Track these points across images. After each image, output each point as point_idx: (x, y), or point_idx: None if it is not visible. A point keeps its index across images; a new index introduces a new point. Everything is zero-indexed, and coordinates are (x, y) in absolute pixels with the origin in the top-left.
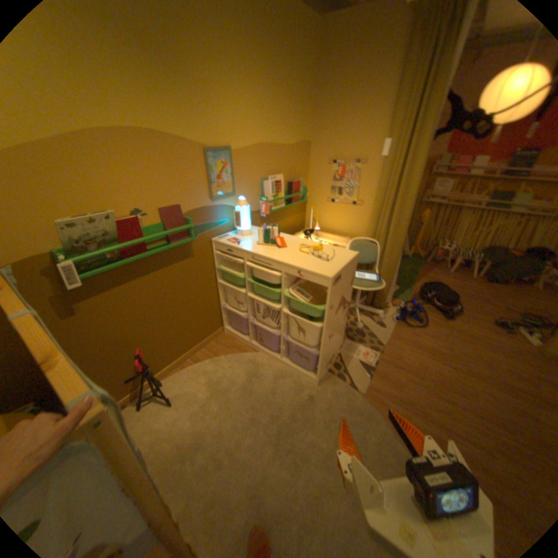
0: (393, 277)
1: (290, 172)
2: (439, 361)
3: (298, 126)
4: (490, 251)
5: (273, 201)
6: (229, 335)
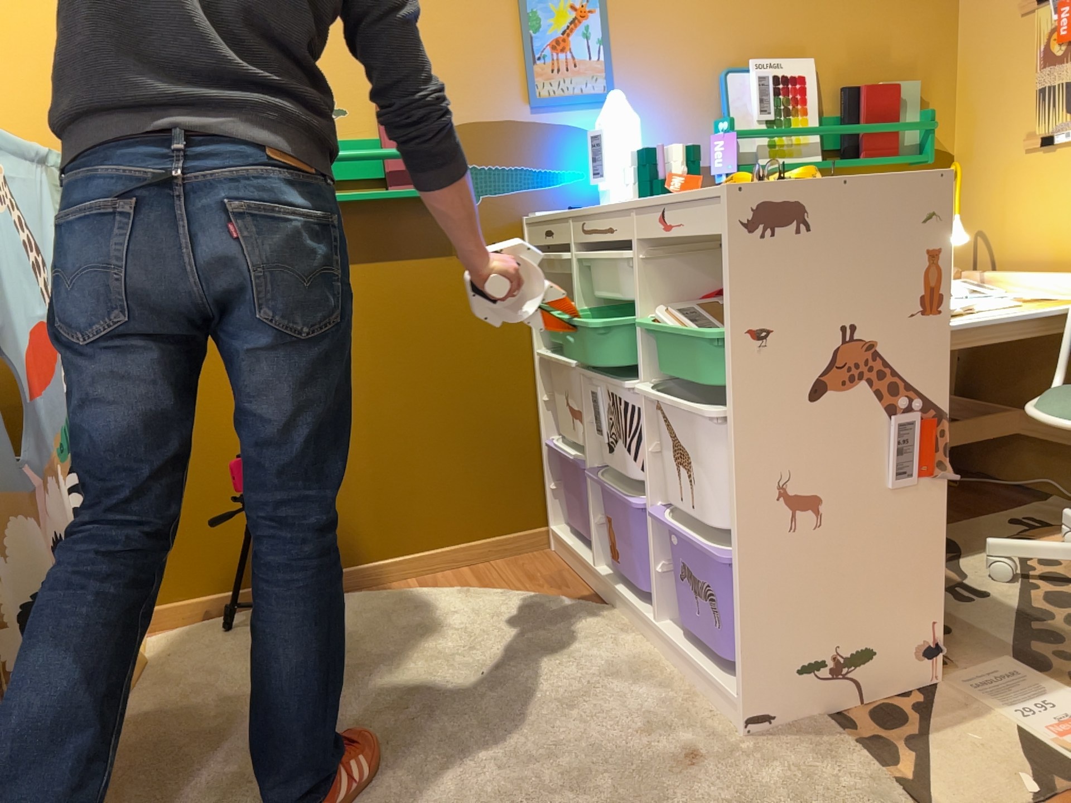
0: None
1: (860, 63)
2: None
3: None
4: None
5: (758, 132)
6: (559, 556)
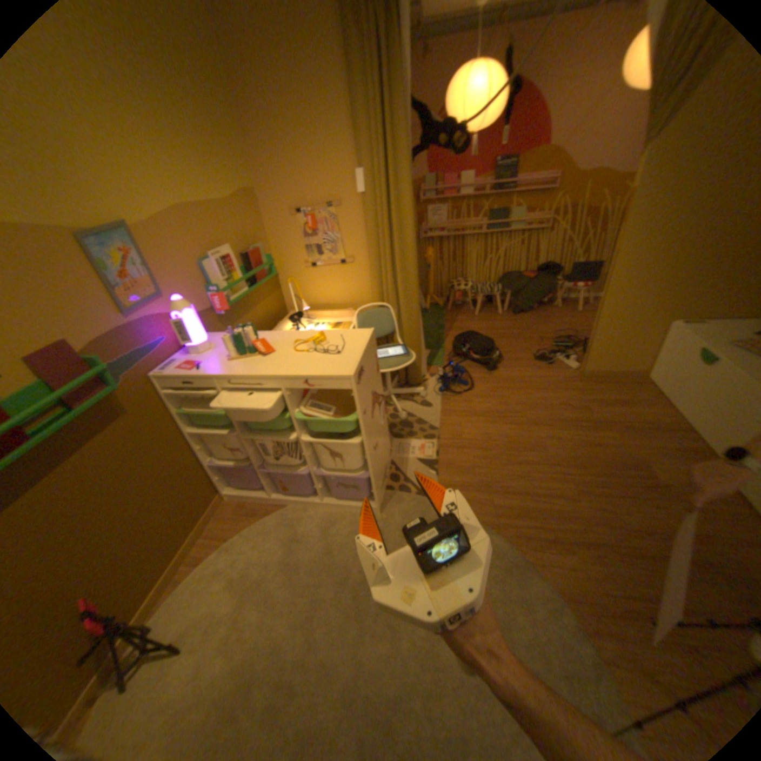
0: (421, 342)
1: (241, 239)
2: (498, 422)
3: (228, 168)
4: (506, 280)
5: (229, 288)
6: (234, 501)
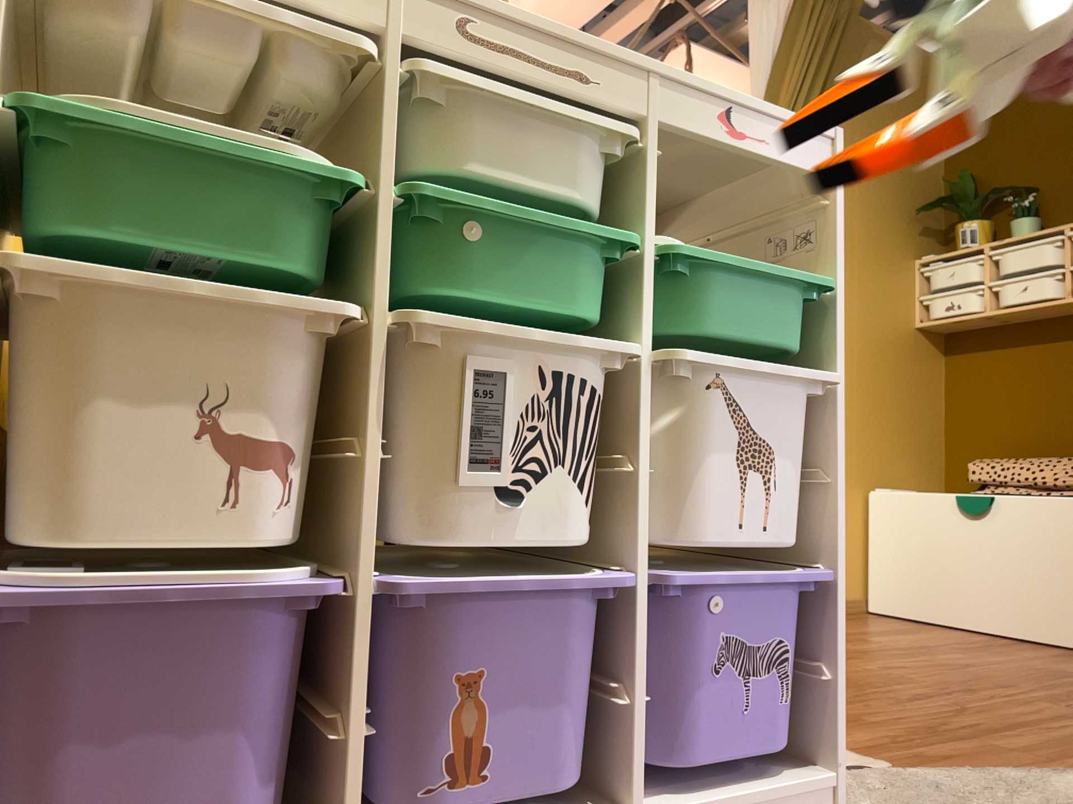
0: None
1: None
2: None
3: None
4: None
5: None
6: None
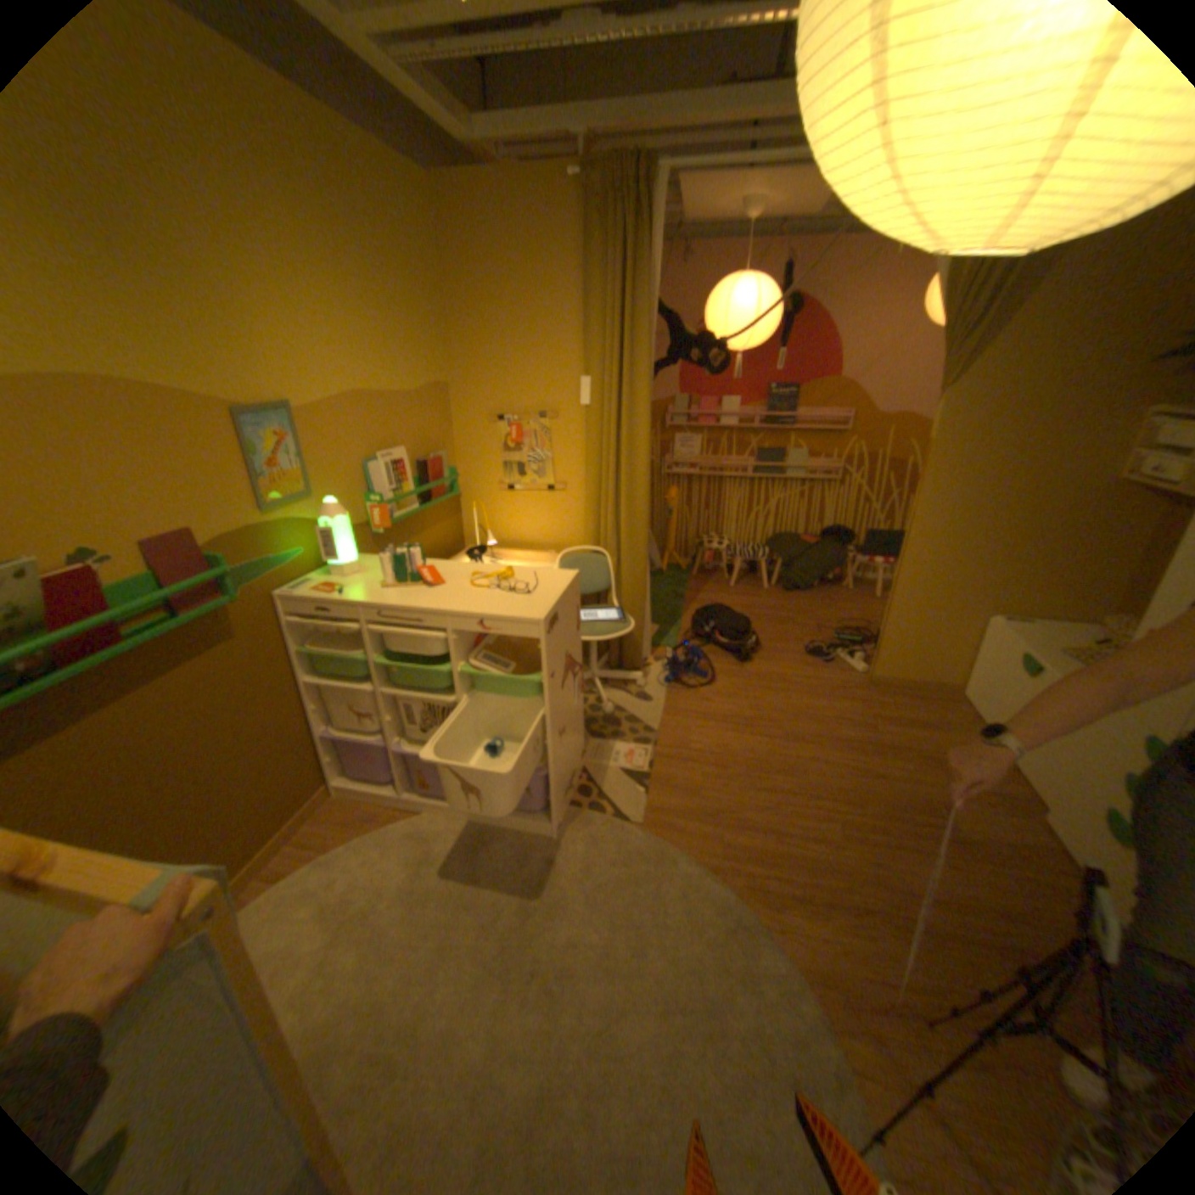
0: (645, 609)
1: (421, 444)
2: (744, 732)
3: (421, 358)
4: (777, 543)
5: (396, 501)
6: (346, 800)
